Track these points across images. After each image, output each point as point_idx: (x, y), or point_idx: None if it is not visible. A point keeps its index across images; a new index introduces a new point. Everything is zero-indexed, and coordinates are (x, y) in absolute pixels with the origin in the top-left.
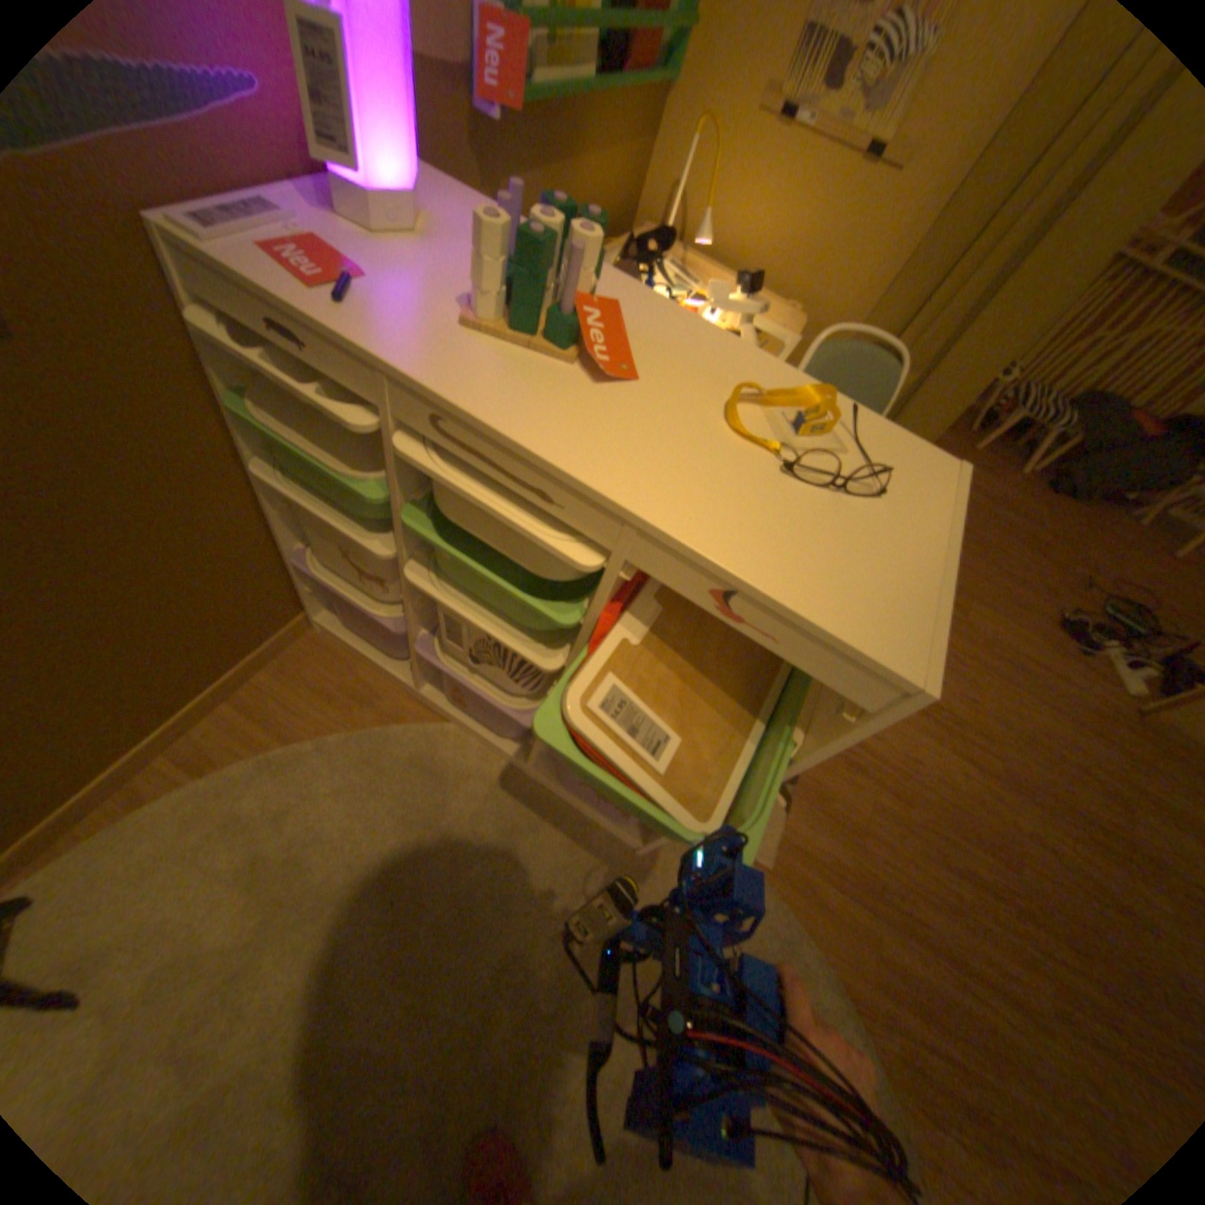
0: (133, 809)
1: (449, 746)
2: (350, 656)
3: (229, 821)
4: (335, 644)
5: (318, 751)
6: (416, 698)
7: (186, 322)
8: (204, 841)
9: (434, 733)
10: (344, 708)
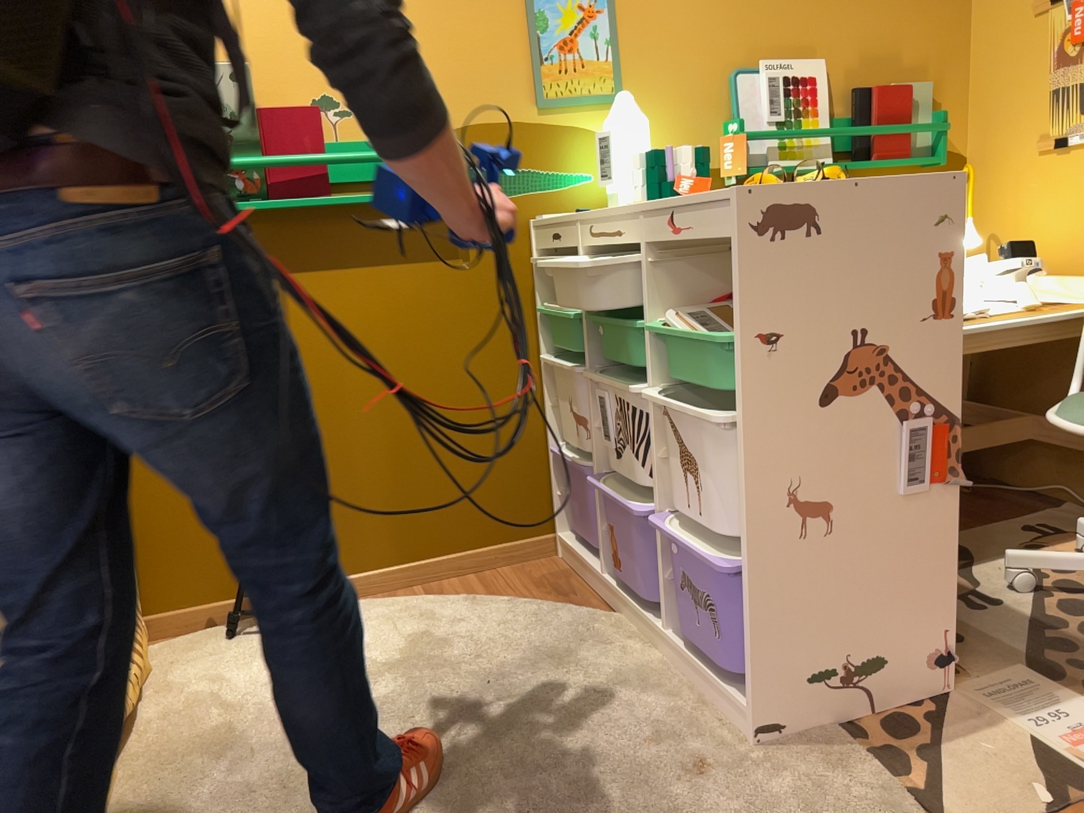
0: (385, 597)
1: (604, 625)
2: (570, 570)
3: (425, 613)
4: (565, 562)
5: (506, 601)
6: (601, 597)
7: (533, 269)
8: (405, 616)
9: (598, 616)
10: (542, 592)
